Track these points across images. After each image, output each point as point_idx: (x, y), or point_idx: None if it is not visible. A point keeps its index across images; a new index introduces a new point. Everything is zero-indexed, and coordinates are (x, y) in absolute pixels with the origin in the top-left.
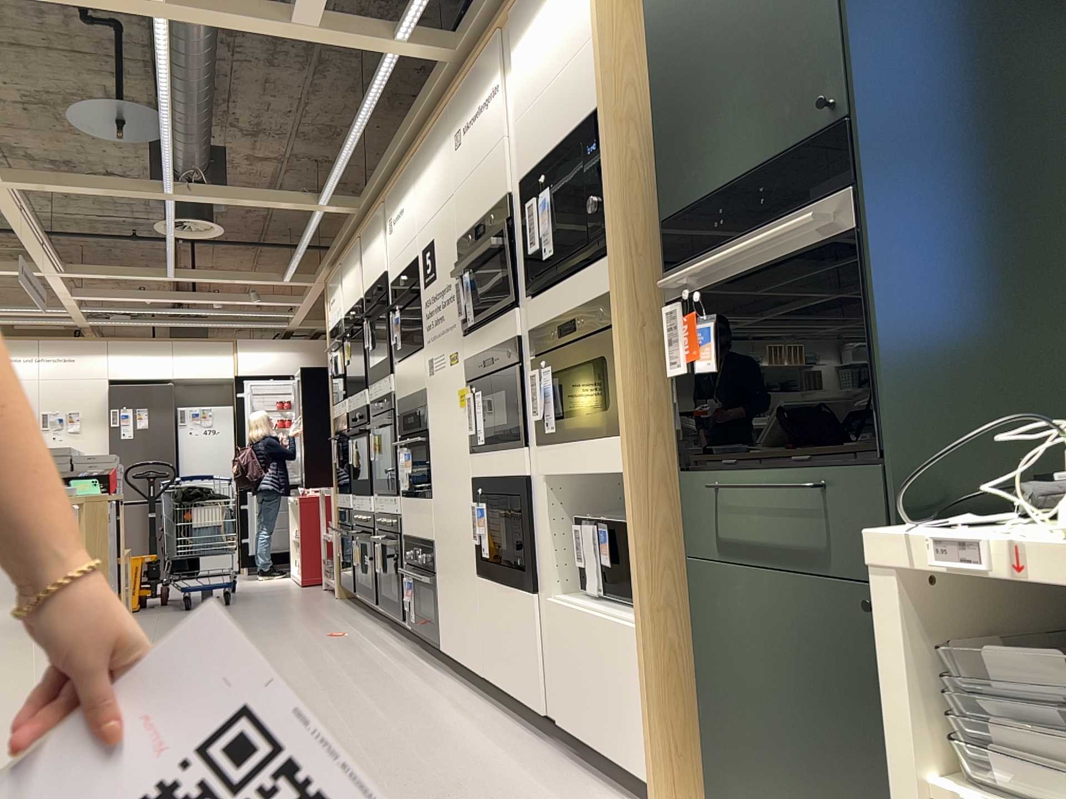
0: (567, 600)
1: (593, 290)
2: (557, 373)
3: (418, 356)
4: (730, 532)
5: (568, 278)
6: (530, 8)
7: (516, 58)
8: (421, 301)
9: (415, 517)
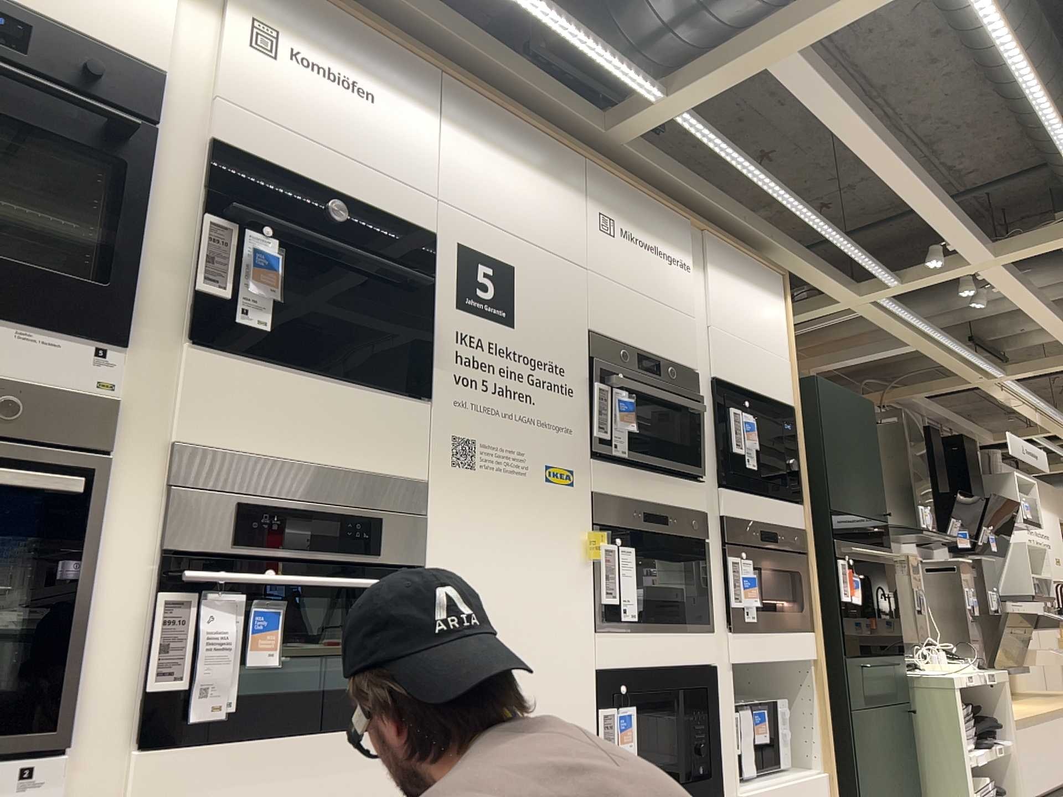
0: (745, 789)
1: (787, 519)
2: (755, 568)
3: (402, 406)
4: (865, 690)
5: (760, 494)
6: (730, 262)
7: (713, 275)
8: (440, 318)
9: (290, 790)
